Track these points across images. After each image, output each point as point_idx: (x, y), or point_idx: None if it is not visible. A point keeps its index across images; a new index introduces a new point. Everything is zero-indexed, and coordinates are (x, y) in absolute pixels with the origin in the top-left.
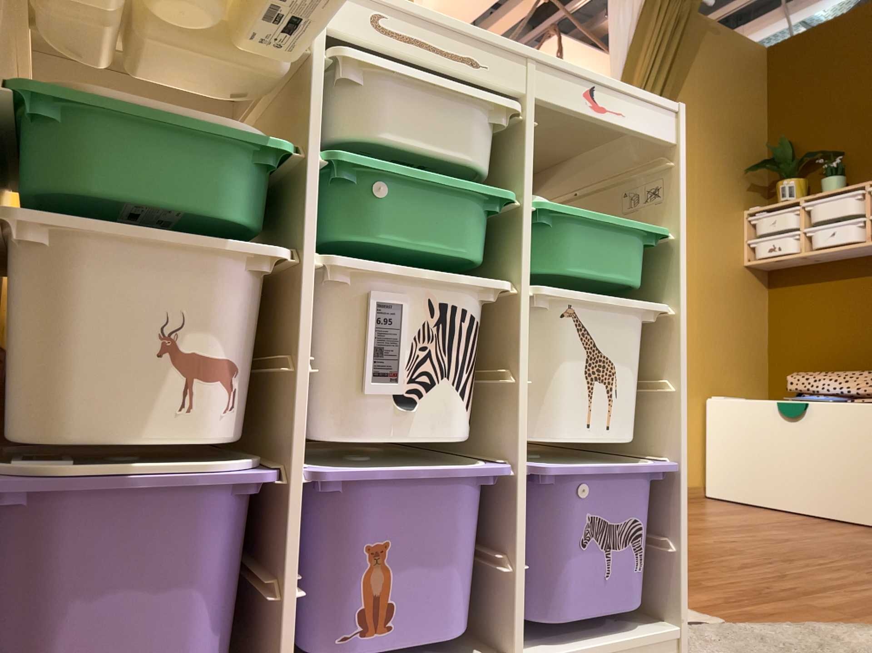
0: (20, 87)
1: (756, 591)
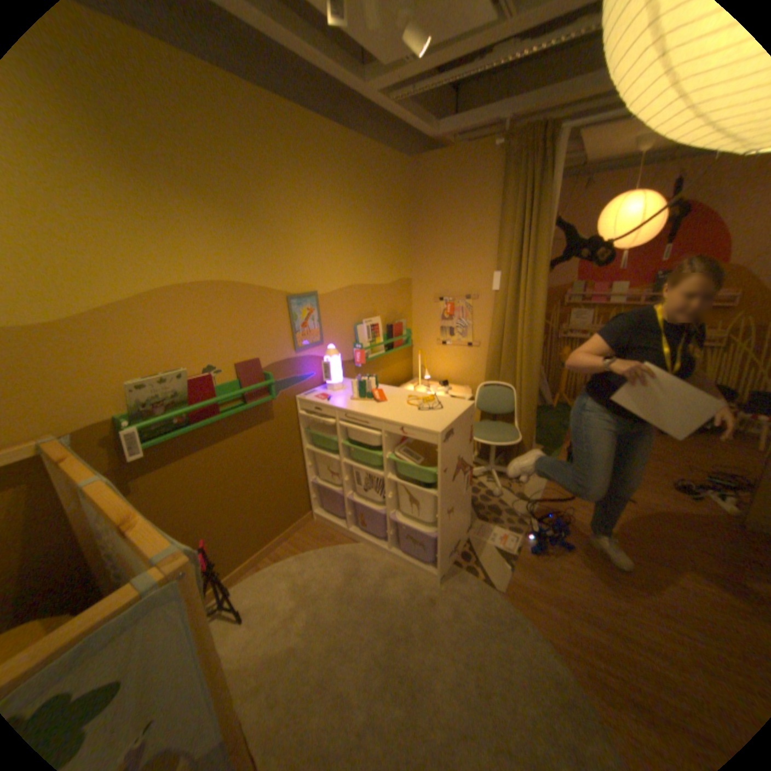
0: (304, 429)
1: (565, 607)
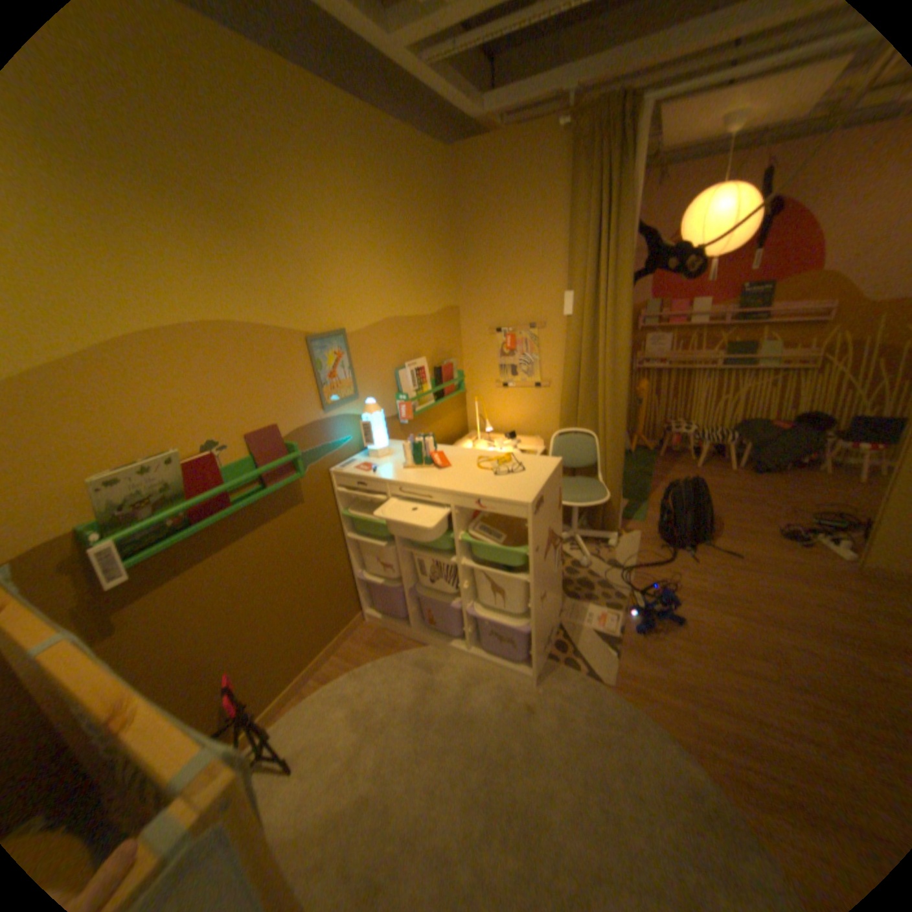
0: (344, 511)
1: (686, 695)
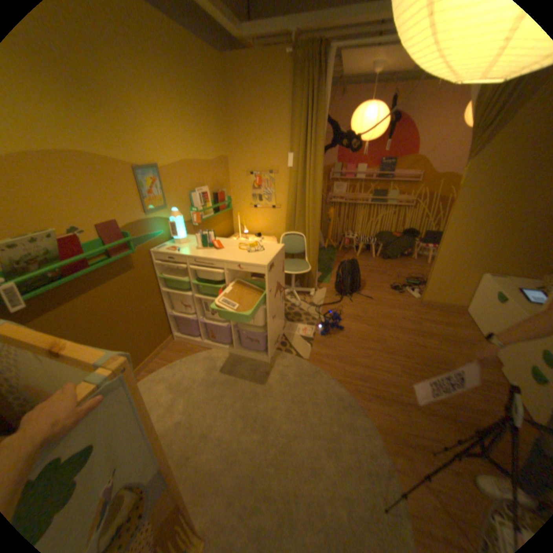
0: (160, 275)
1: (340, 359)
